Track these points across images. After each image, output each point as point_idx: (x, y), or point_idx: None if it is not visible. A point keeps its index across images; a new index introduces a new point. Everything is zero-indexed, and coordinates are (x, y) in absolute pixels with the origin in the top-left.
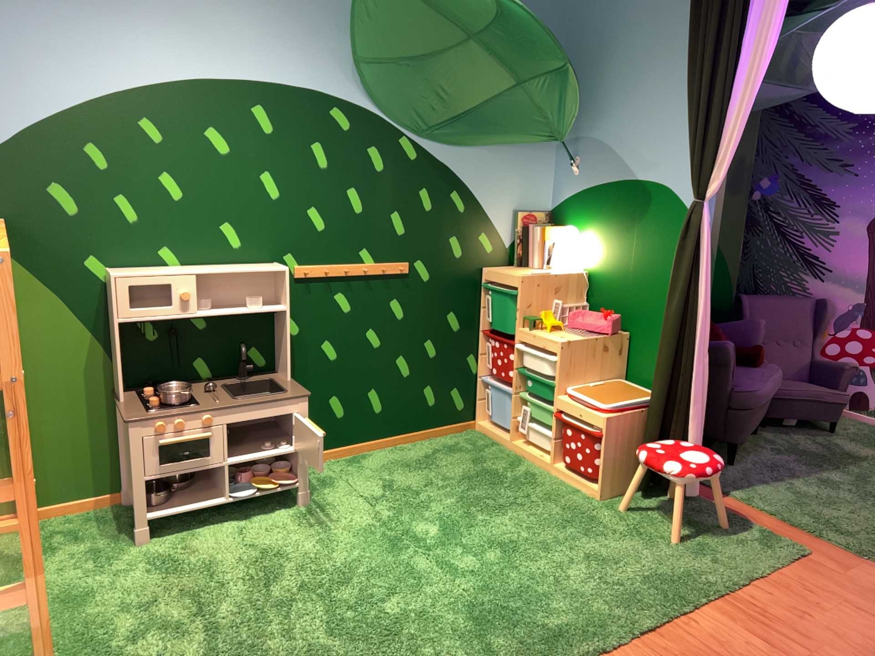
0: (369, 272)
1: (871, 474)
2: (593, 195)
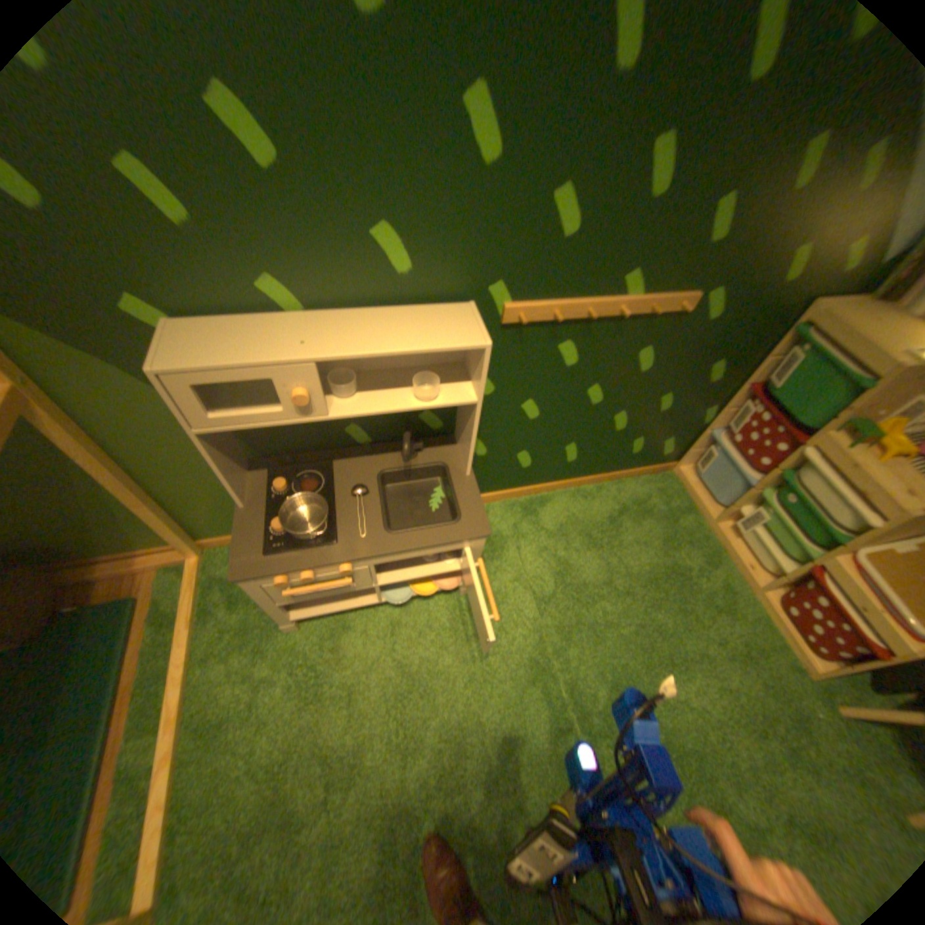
0: (629, 313)
1: None
2: None
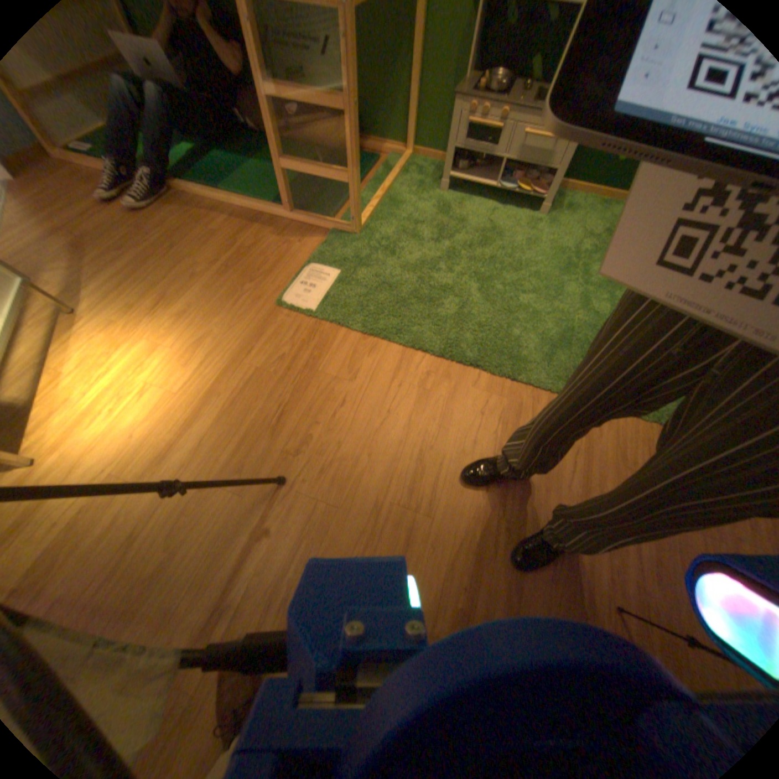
0: None
1: None
2: None
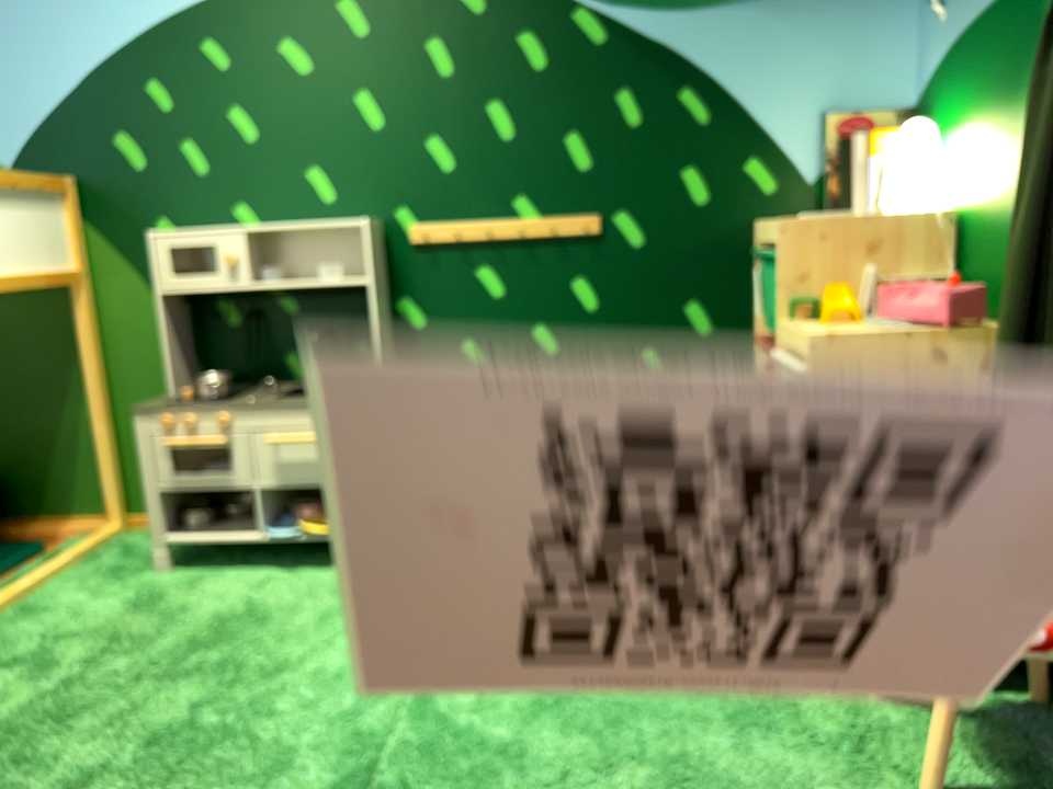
0: (528, 231)
1: None
2: (972, 37)
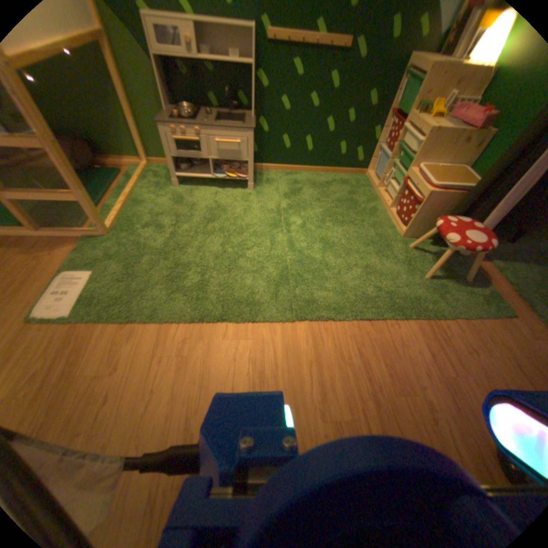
0: (319, 41)
1: None
2: None
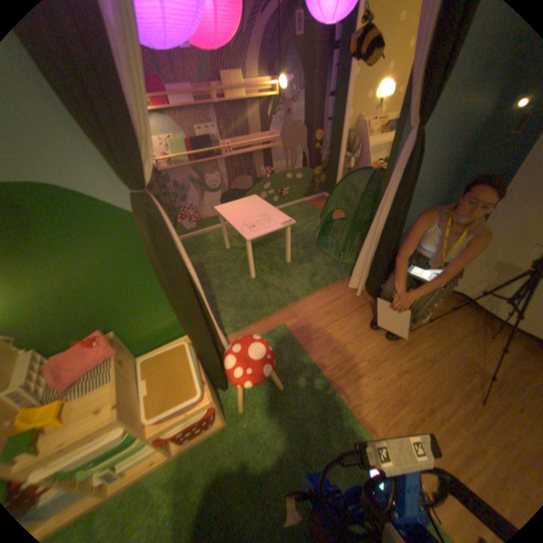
0: None
1: (221, 266)
2: None
